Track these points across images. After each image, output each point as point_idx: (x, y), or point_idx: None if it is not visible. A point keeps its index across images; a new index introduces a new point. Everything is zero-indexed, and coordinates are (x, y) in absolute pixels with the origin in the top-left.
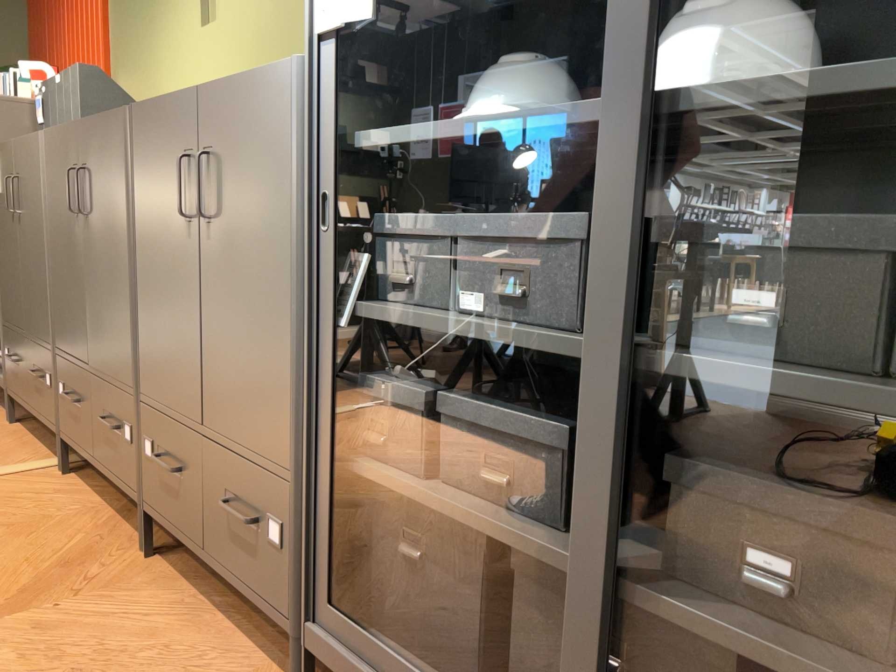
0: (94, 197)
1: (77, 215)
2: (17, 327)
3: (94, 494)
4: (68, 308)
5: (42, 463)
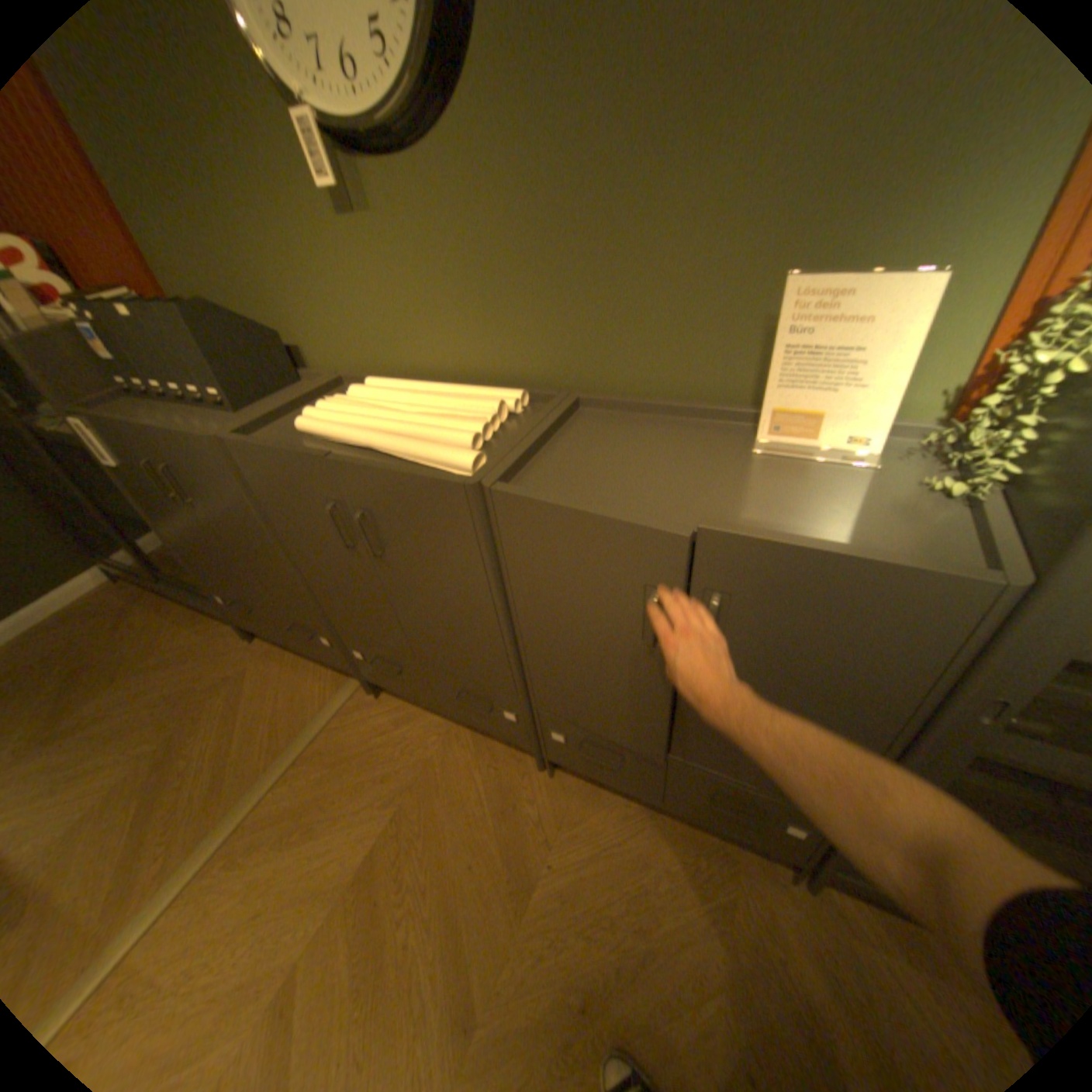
0: (393, 544)
1: (354, 547)
2: (232, 588)
3: (427, 712)
4: (352, 609)
5: (345, 692)
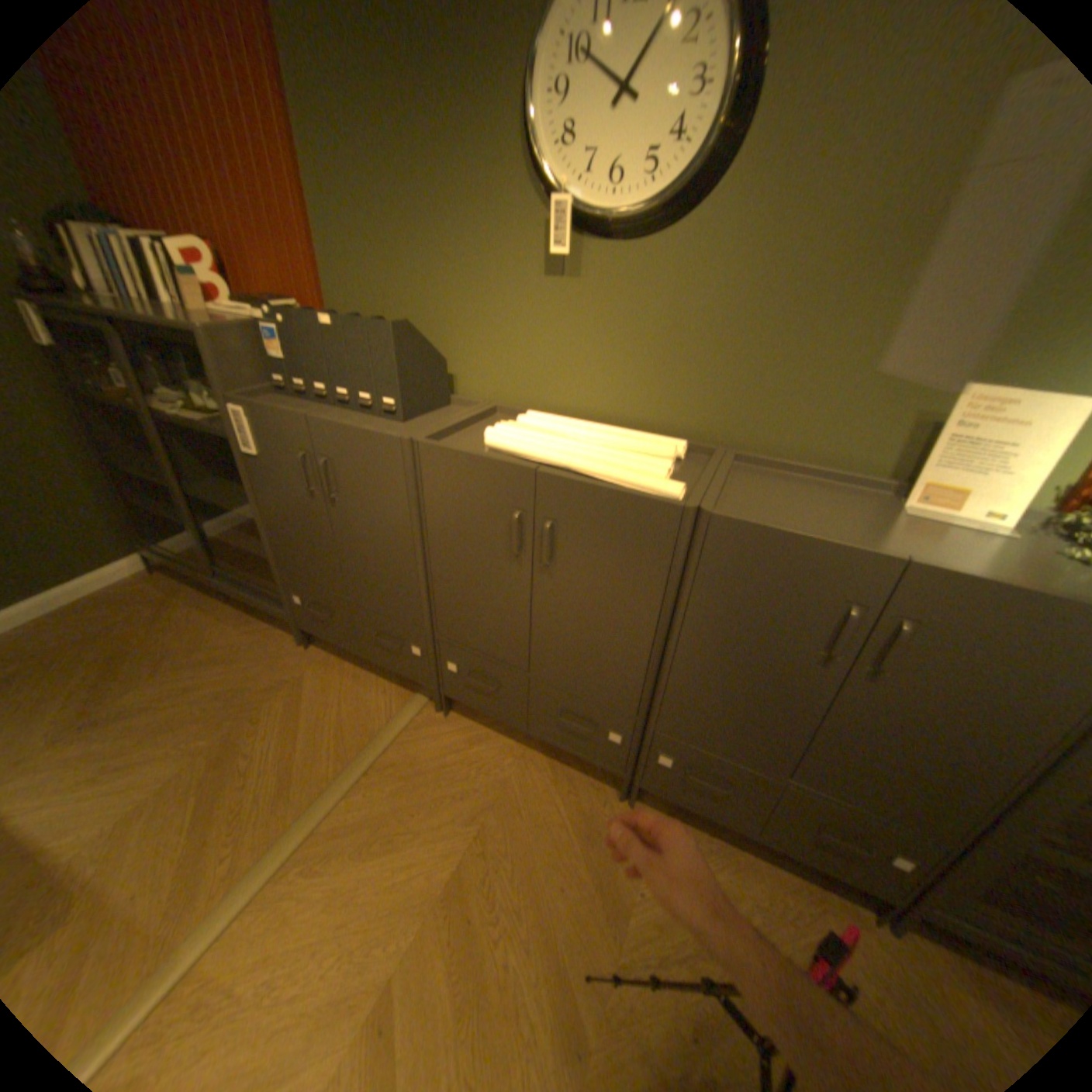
0: (572, 555)
1: (521, 555)
2: (328, 588)
3: (502, 735)
4: (478, 618)
5: (416, 707)
